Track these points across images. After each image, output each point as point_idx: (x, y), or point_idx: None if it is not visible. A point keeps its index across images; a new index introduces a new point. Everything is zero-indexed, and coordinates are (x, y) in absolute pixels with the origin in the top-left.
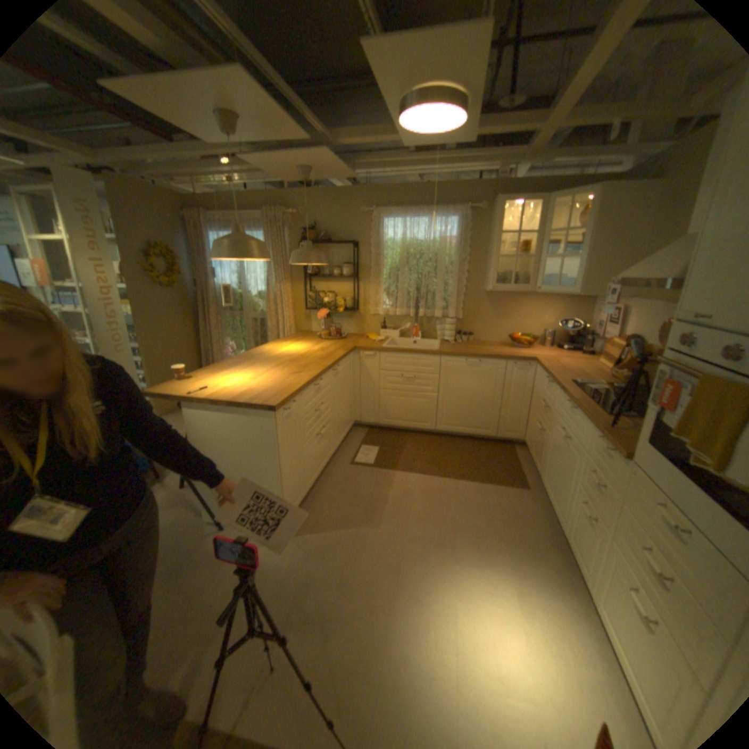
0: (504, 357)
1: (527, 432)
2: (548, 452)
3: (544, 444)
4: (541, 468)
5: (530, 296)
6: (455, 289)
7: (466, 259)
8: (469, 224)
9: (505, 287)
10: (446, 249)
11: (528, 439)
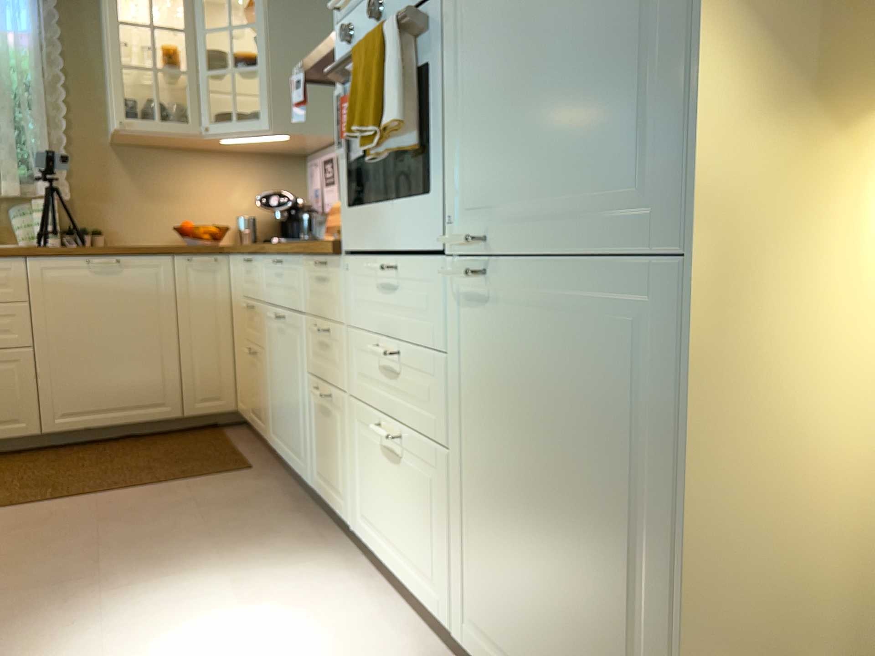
0: (165, 248)
1: (238, 388)
2: (266, 380)
3: (260, 376)
4: (264, 423)
5: (201, 158)
6: (43, 137)
7: (59, 78)
8: (53, 10)
9: (145, 124)
10: (8, 54)
11: (241, 399)
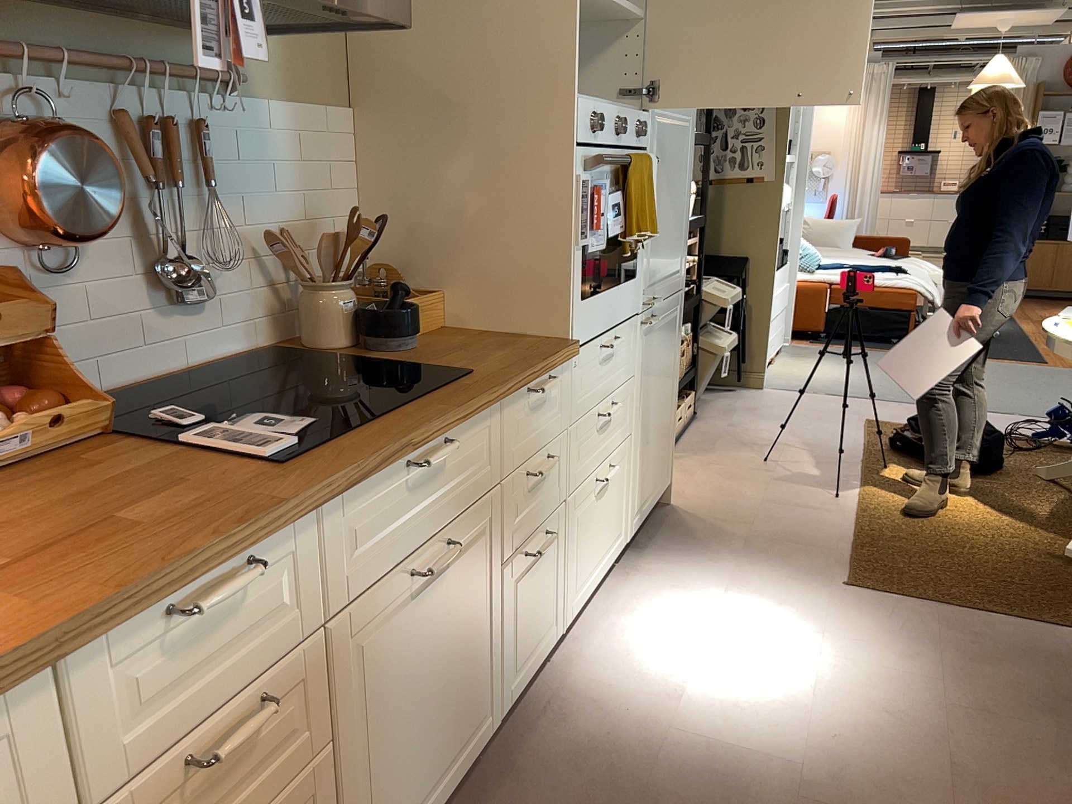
0: None
1: None
2: (348, 791)
3: None
4: None
5: None
6: None
7: None
8: None
9: None
10: None
11: None
